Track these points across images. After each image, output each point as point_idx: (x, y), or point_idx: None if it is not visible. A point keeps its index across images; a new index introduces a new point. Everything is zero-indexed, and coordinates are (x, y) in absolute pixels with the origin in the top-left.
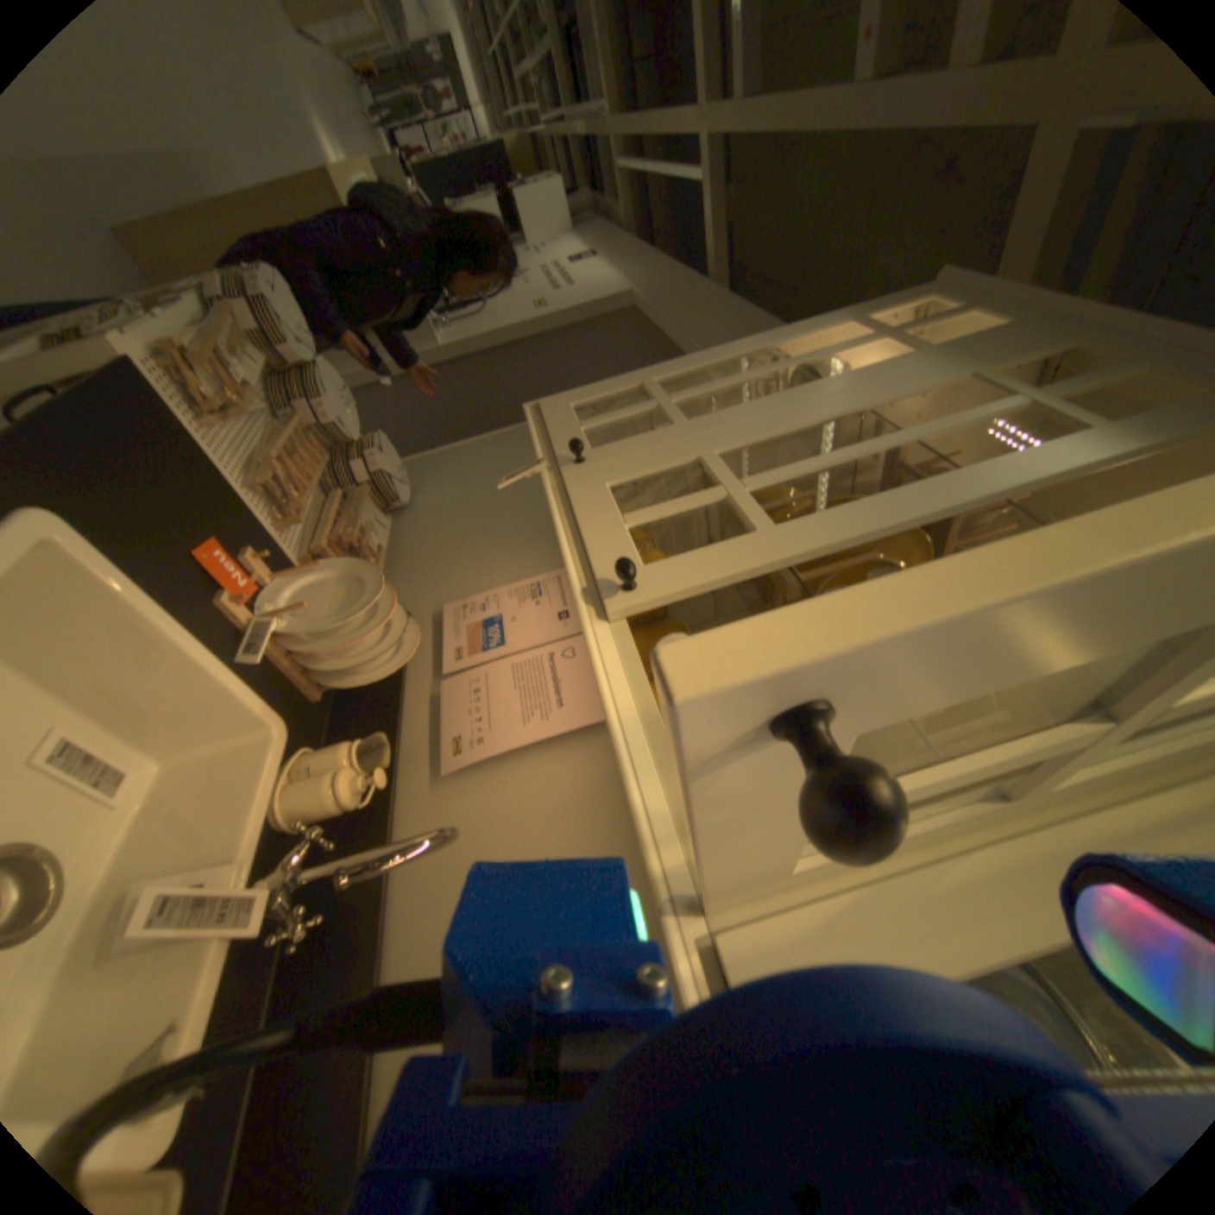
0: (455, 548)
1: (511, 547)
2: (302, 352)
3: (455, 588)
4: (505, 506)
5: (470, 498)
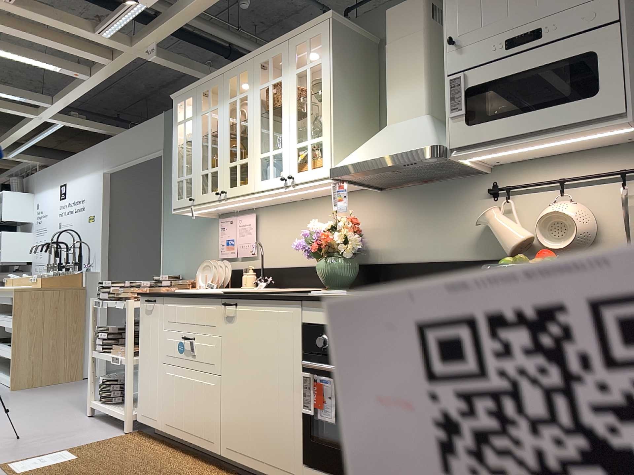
0: (200, 257)
1: (205, 238)
2: (123, 282)
3: (212, 256)
4: (190, 240)
5: (183, 252)
